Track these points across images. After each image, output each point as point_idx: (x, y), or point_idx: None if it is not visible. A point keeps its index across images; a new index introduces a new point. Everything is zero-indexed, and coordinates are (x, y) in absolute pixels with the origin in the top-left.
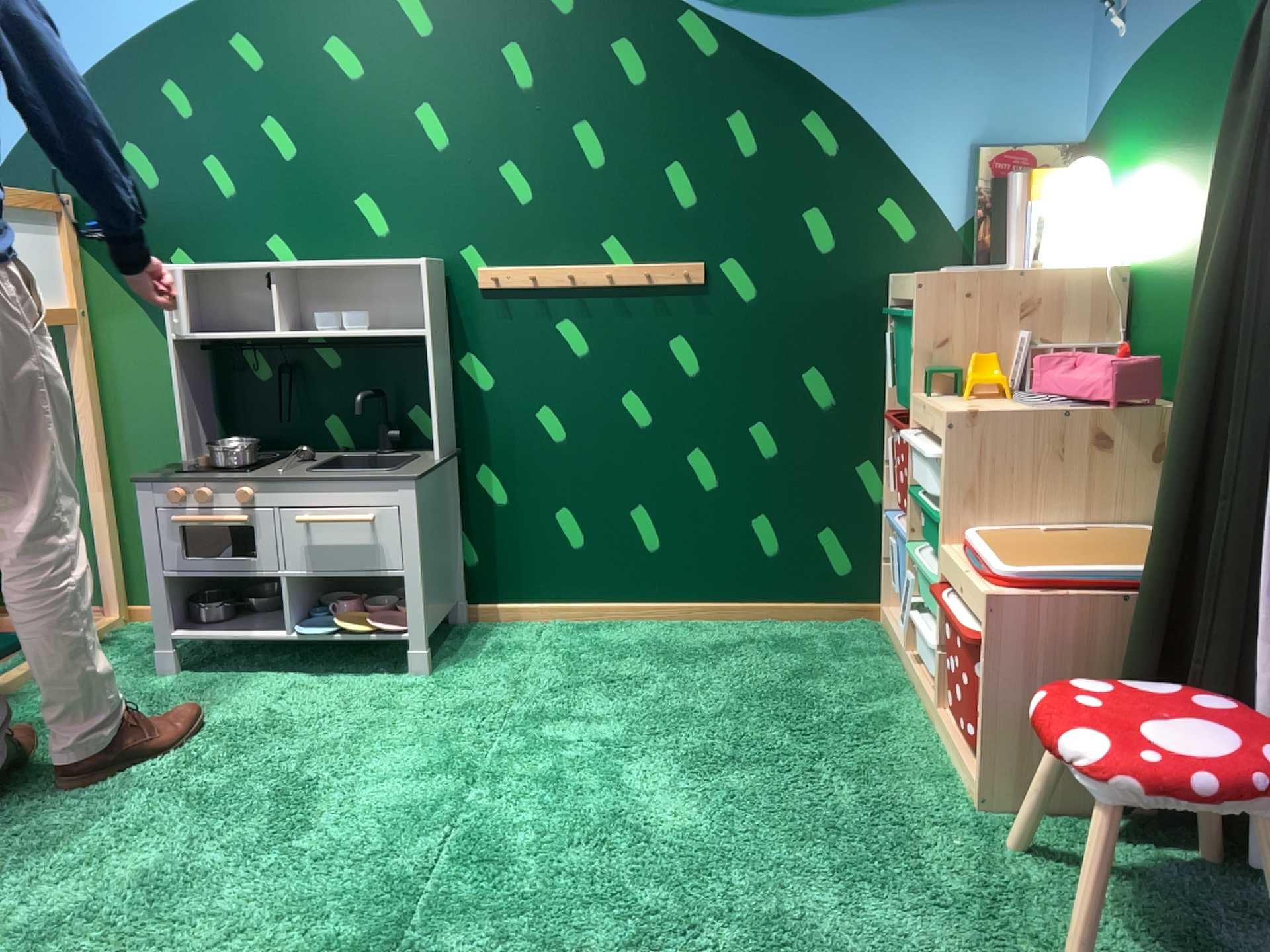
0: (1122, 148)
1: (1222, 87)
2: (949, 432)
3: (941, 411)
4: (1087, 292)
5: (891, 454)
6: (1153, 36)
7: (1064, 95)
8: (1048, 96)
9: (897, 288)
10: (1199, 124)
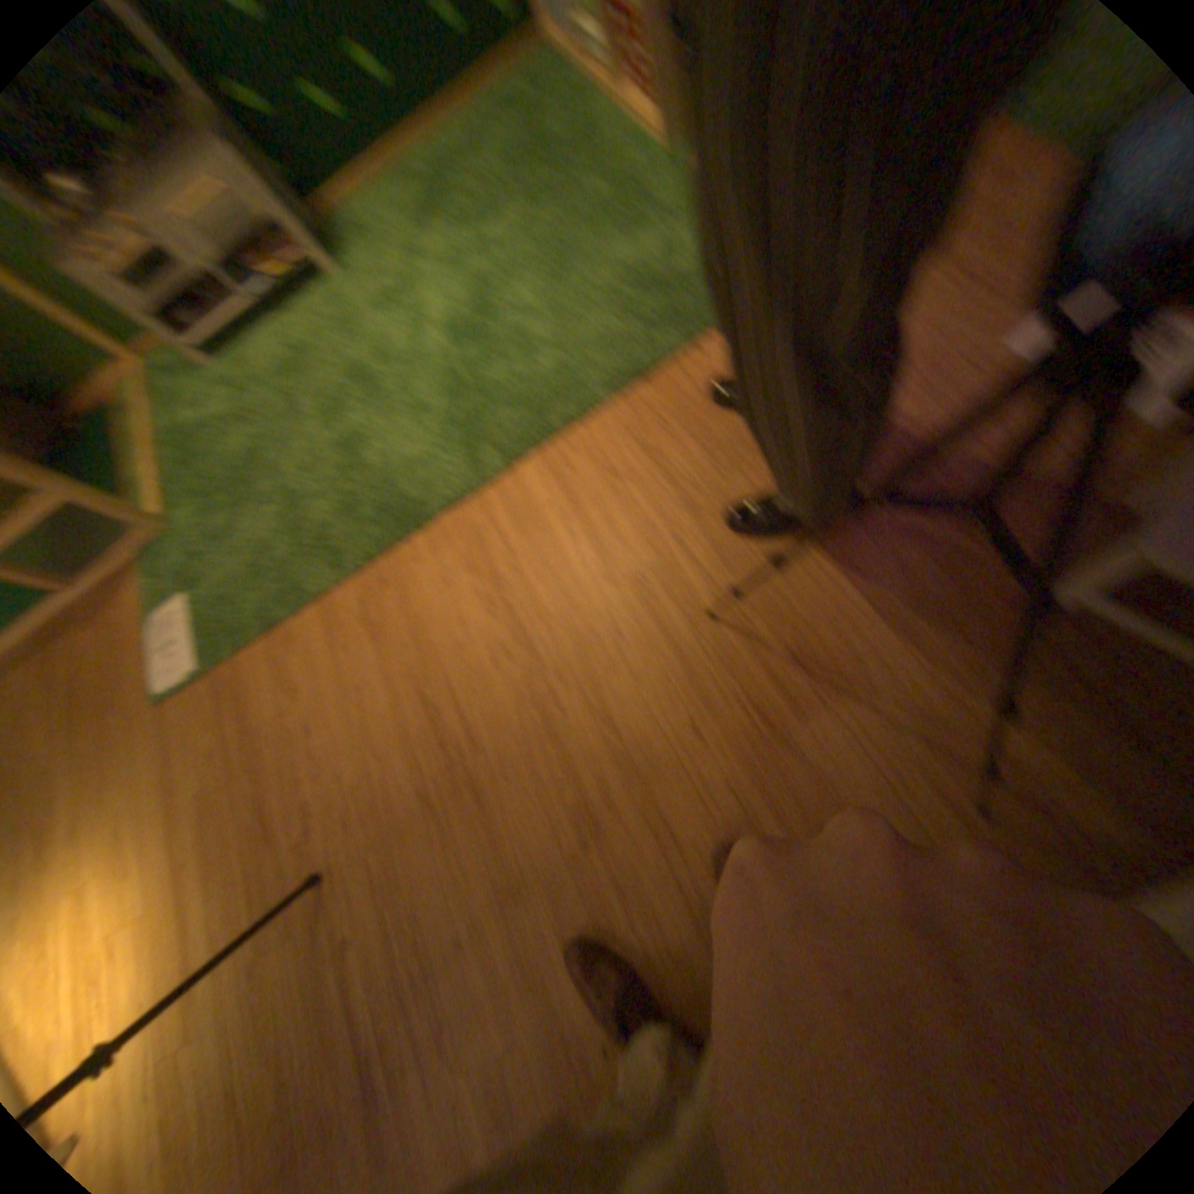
0: None
1: None
2: None
3: None
4: None
5: None
6: None
7: None
8: None
9: None
10: None
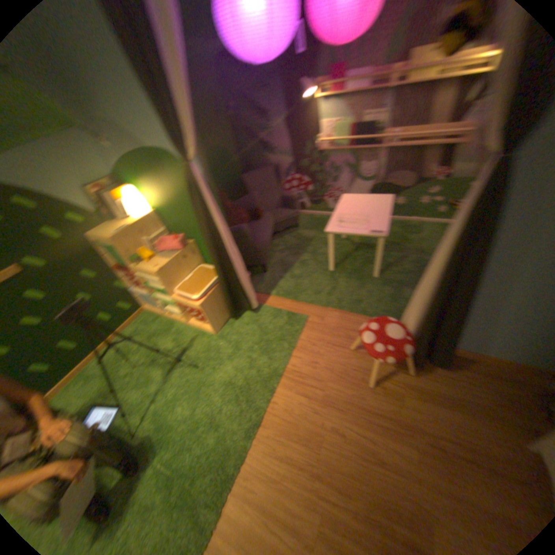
0: (129, 181)
1: (160, 174)
2: (156, 277)
3: (148, 273)
4: (149, 222)
5: (120, 277)
6: (124, 153)
7: (96, 164)
8: (91, 165)
9: (93, 240)
10: (157, 181)
